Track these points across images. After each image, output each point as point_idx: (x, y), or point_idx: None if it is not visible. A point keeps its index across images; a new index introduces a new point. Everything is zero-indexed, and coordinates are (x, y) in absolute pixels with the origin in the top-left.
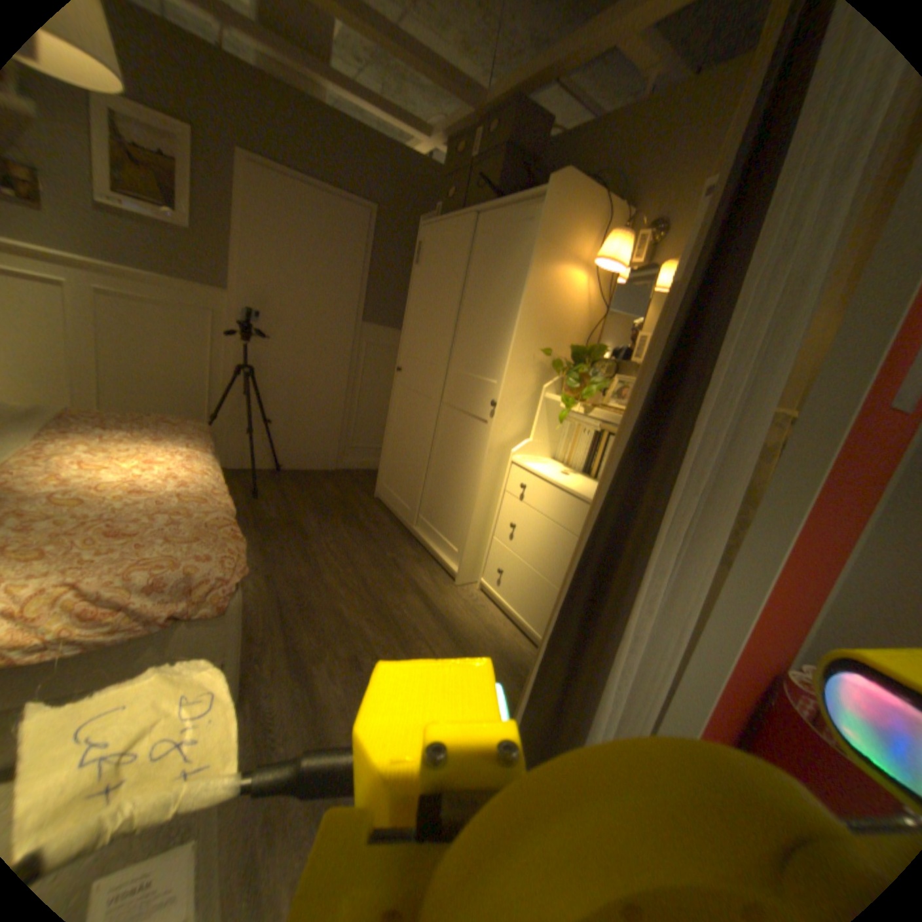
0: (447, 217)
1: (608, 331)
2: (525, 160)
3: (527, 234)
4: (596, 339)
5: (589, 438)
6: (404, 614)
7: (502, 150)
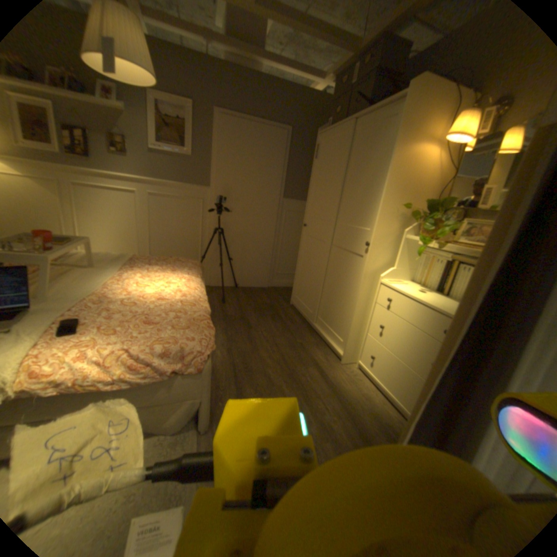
0: (336, 125)
1: (457, 187)
2: (390, 77)
3: (393, 126)
4: (447, 194)
5: (442, 266)
6: (308, 381)
7: (374, 74)
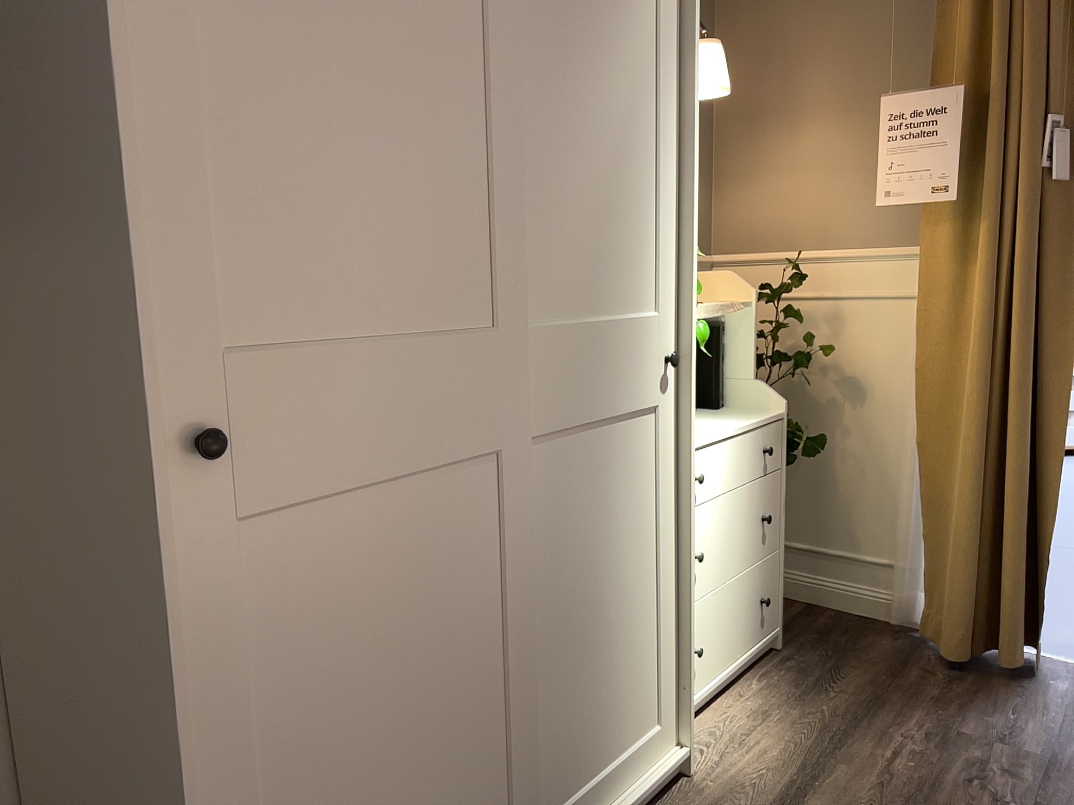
0: None
1: None
2: None
3: None
4: None
5: None
6: None
7: None
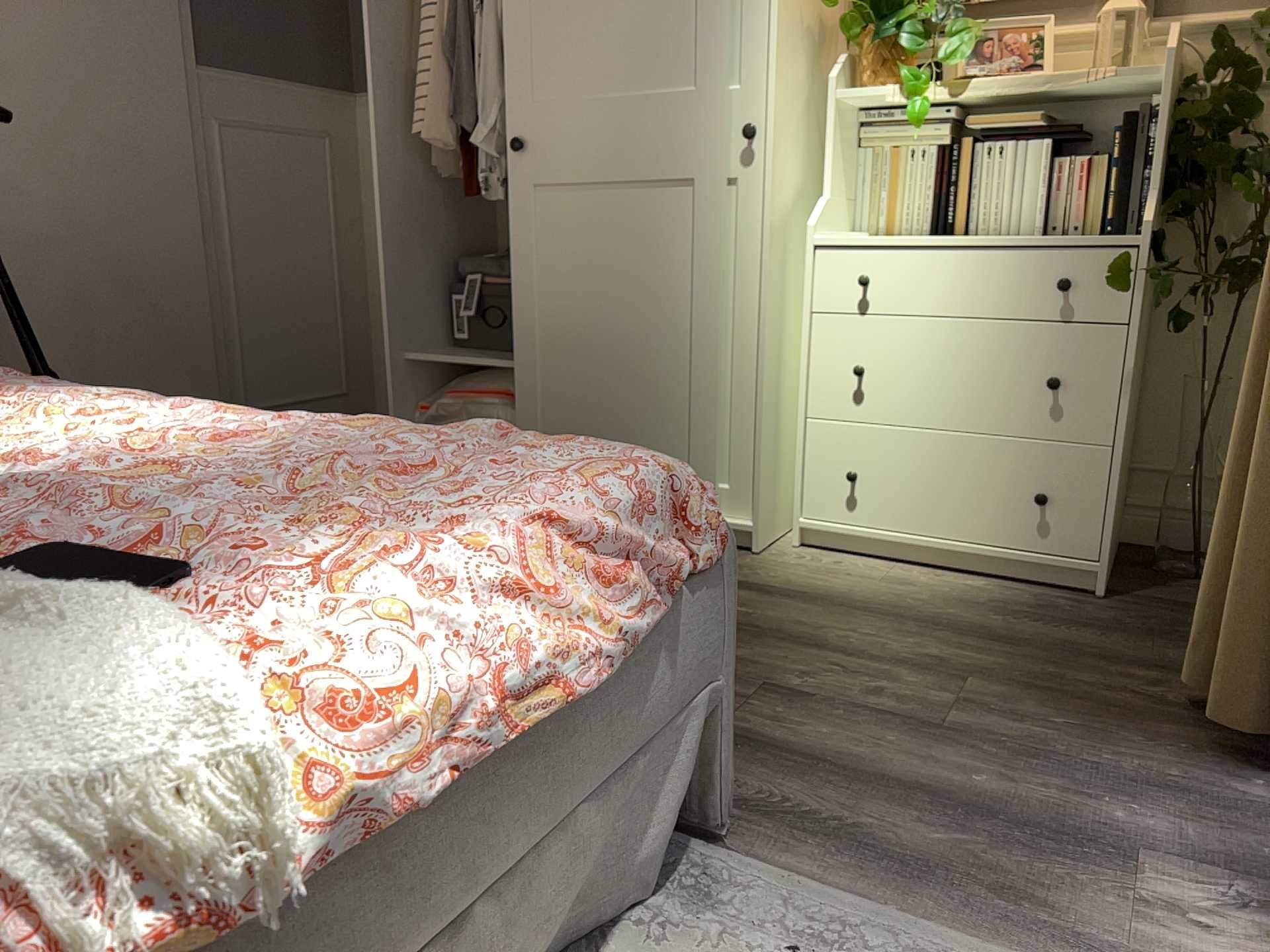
0: None
1: None
2: None
3: None
4: None
5: (935, 164)
6: (747, 618)
7: None
